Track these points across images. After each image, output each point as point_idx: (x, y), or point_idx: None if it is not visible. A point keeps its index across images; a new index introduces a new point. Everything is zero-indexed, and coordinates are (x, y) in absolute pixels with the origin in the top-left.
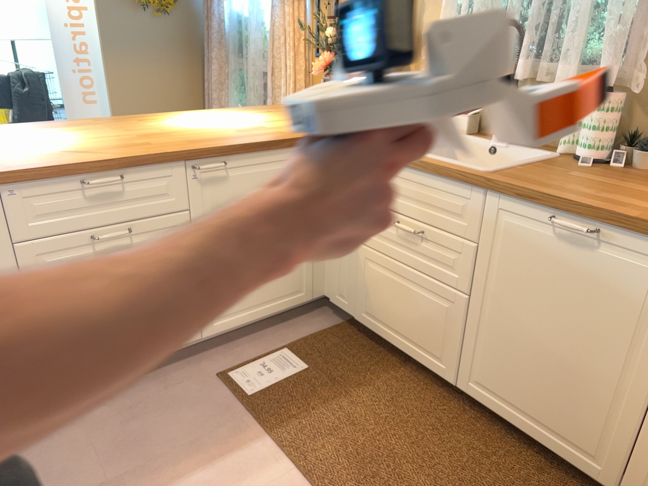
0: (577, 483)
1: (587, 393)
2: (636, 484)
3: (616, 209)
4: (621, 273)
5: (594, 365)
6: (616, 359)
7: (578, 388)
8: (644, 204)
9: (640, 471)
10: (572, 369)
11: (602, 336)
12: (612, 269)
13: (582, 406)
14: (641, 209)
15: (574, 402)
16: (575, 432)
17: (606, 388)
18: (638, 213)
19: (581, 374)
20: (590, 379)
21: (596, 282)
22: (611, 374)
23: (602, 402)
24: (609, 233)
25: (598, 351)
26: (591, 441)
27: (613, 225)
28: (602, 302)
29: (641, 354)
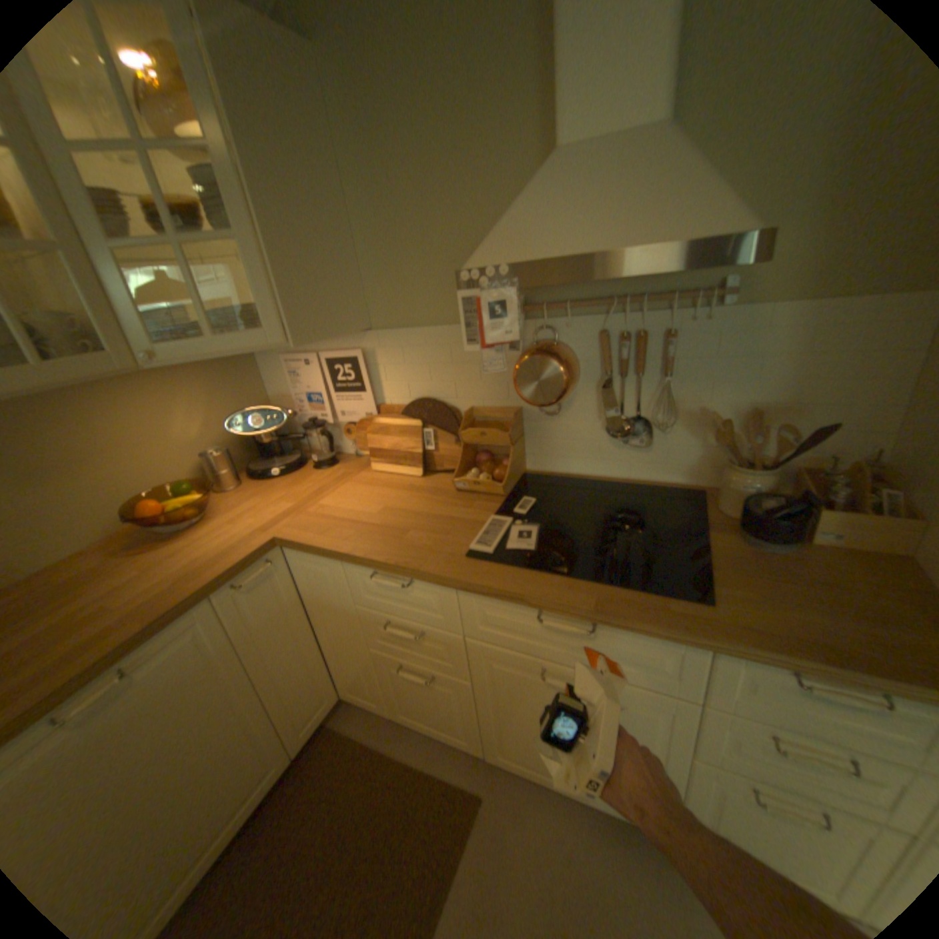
0: (266, 805)
1: (226, 759)
2: (292, 740)
3: (113, 642)
4: (170, 669)
5: (214, 739)
6: (222, 714)
7: (218, 768)
8: (101, 622)
9: (288, 732)
10: (203, 768)
11: (200, 717)
12: (160, 677)
13: (232, 768)
14: (117, 624)
15: (225, 777)
16: (243, 786)
17: (234, 734)
18: (132, 625)
19: (212, 758)
20: (220, 749)
21: (157, 700)
22: (228, 724)
23: (240, 744)
24: (130, 660)
25: (207, 728)
26: (256, 772)
27: (131, 652)
28: (177, 703)
29: (231, 687)
